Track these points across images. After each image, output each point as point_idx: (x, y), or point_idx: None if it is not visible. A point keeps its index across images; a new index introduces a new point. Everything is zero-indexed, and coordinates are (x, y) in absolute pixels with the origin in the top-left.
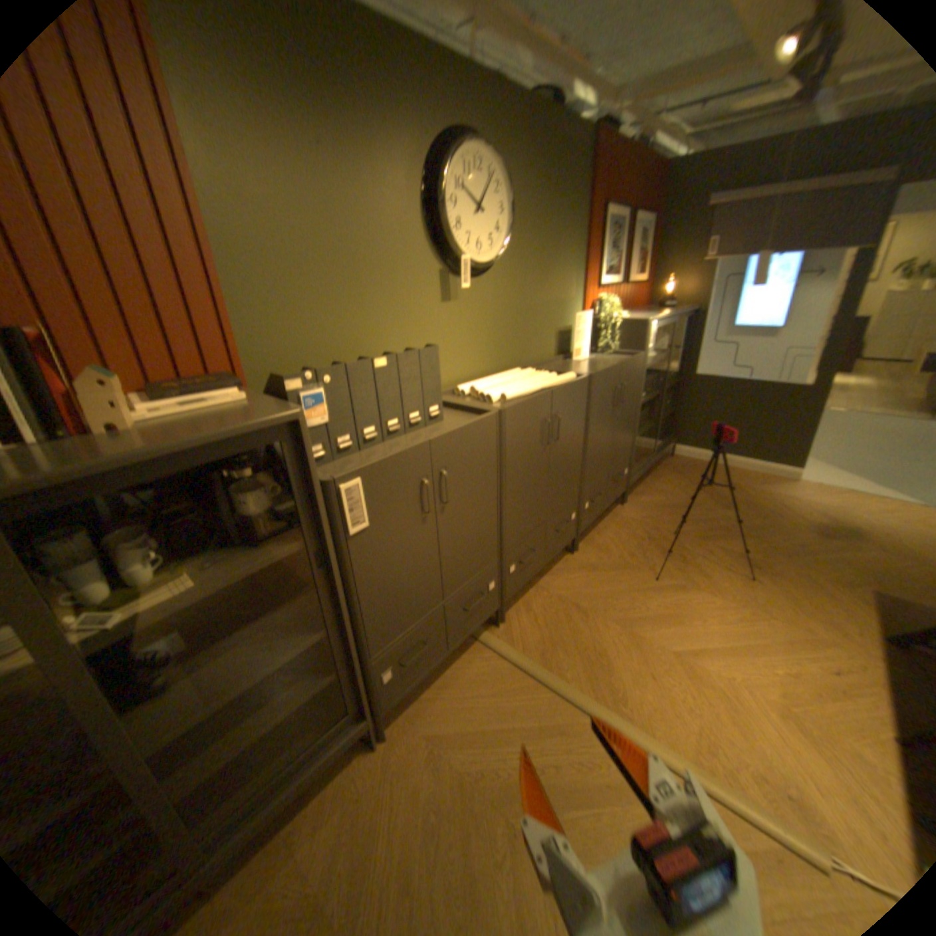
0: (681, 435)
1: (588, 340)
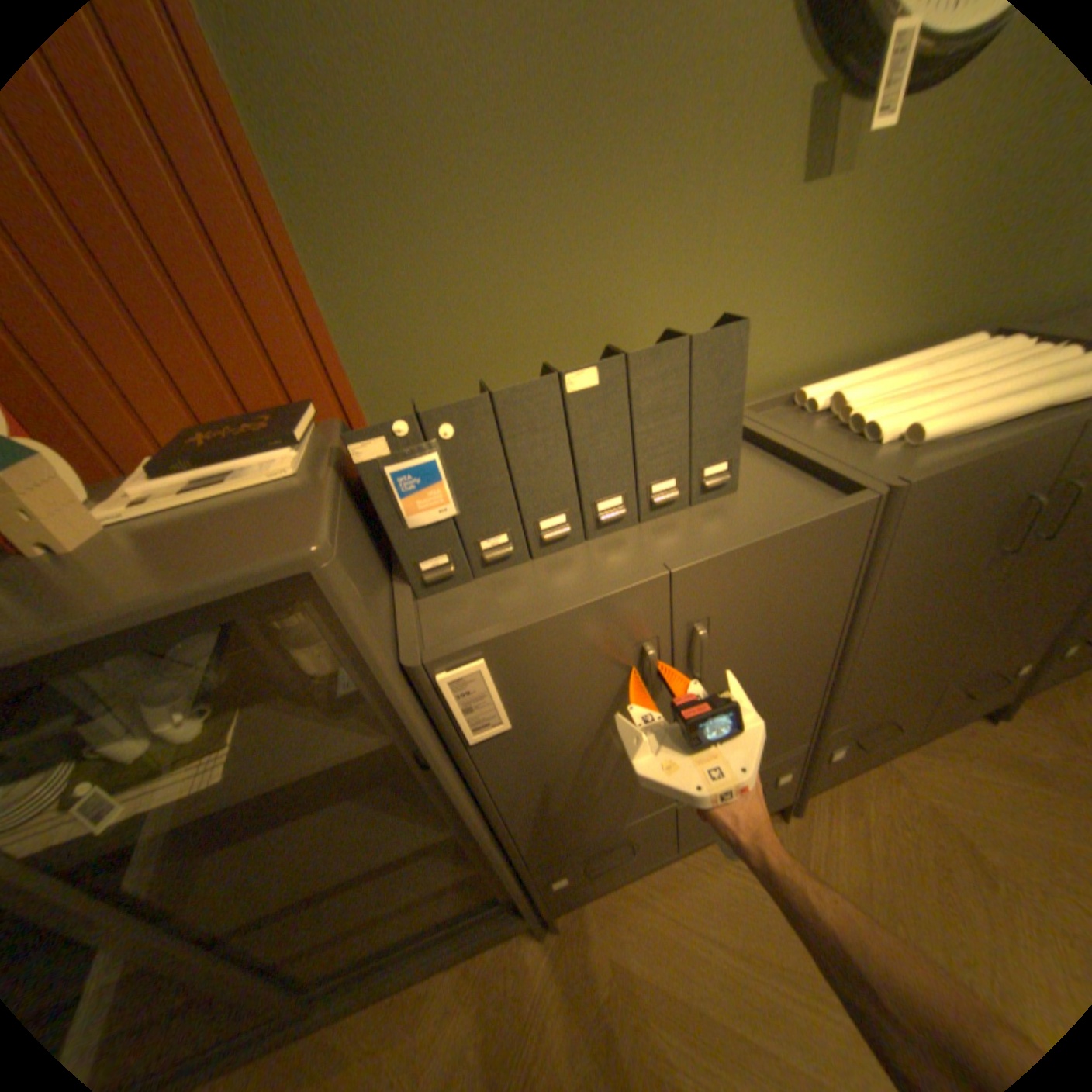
0: None
1: None
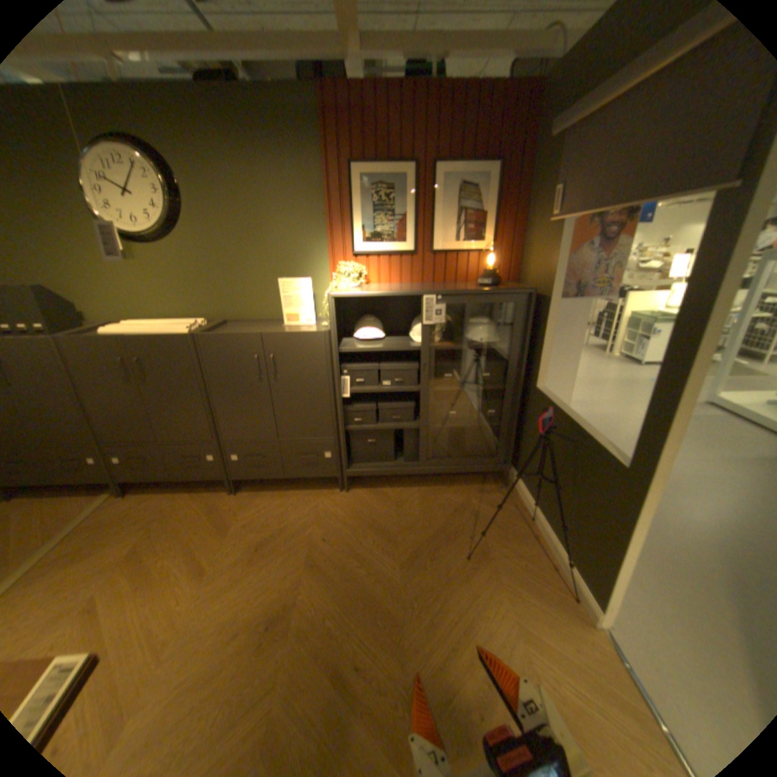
0: (521, 465)
1: (312, 308)
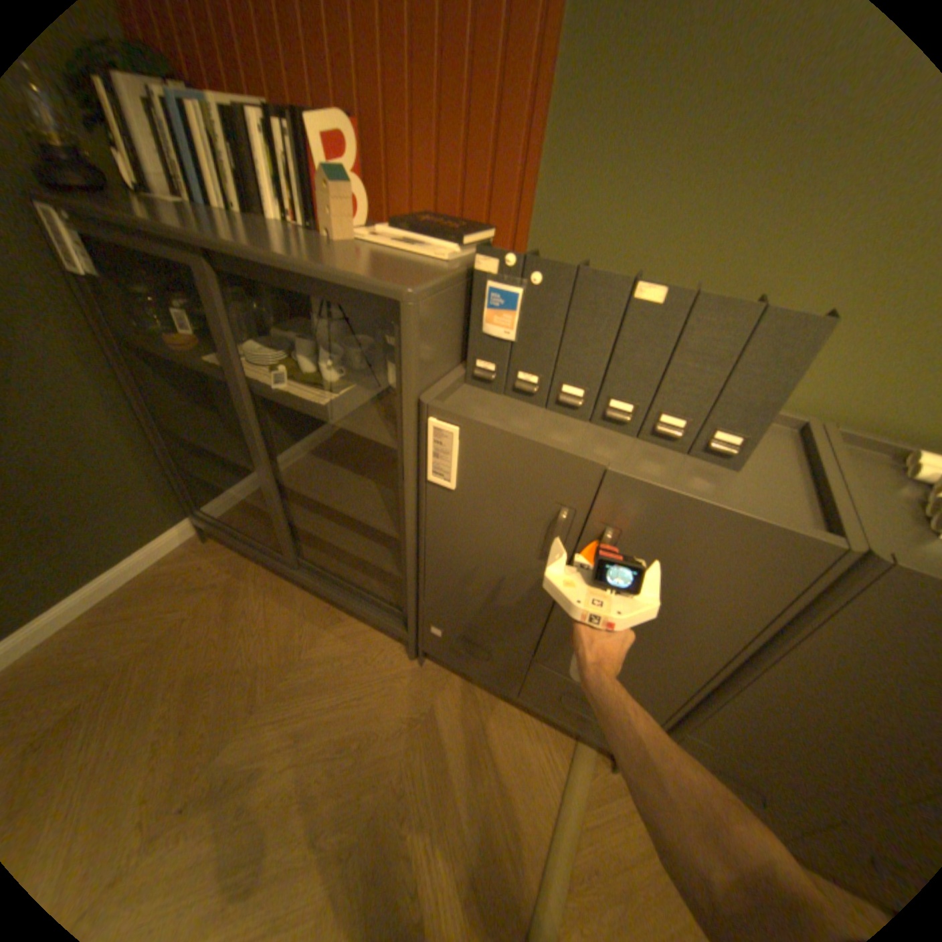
0: None
1: None
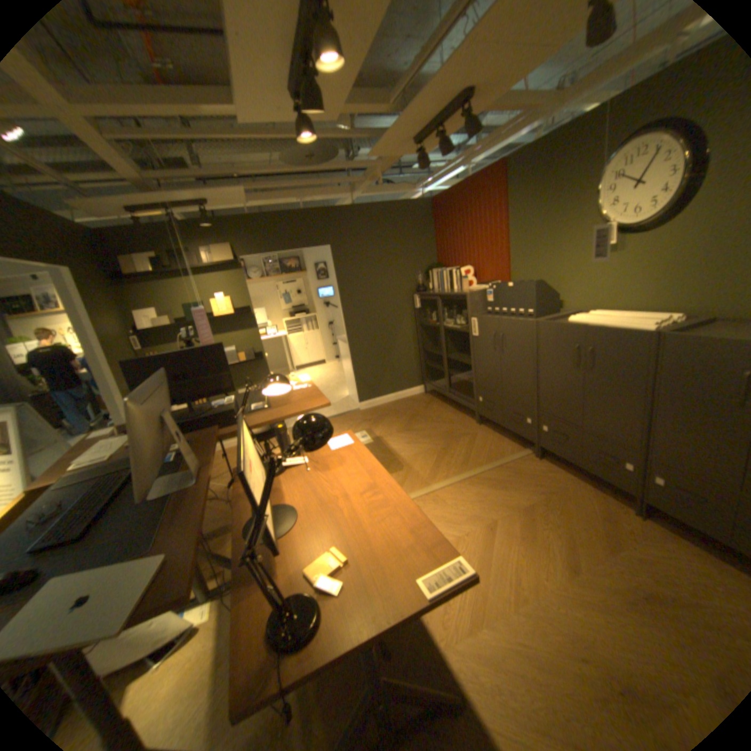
0: None
1: None
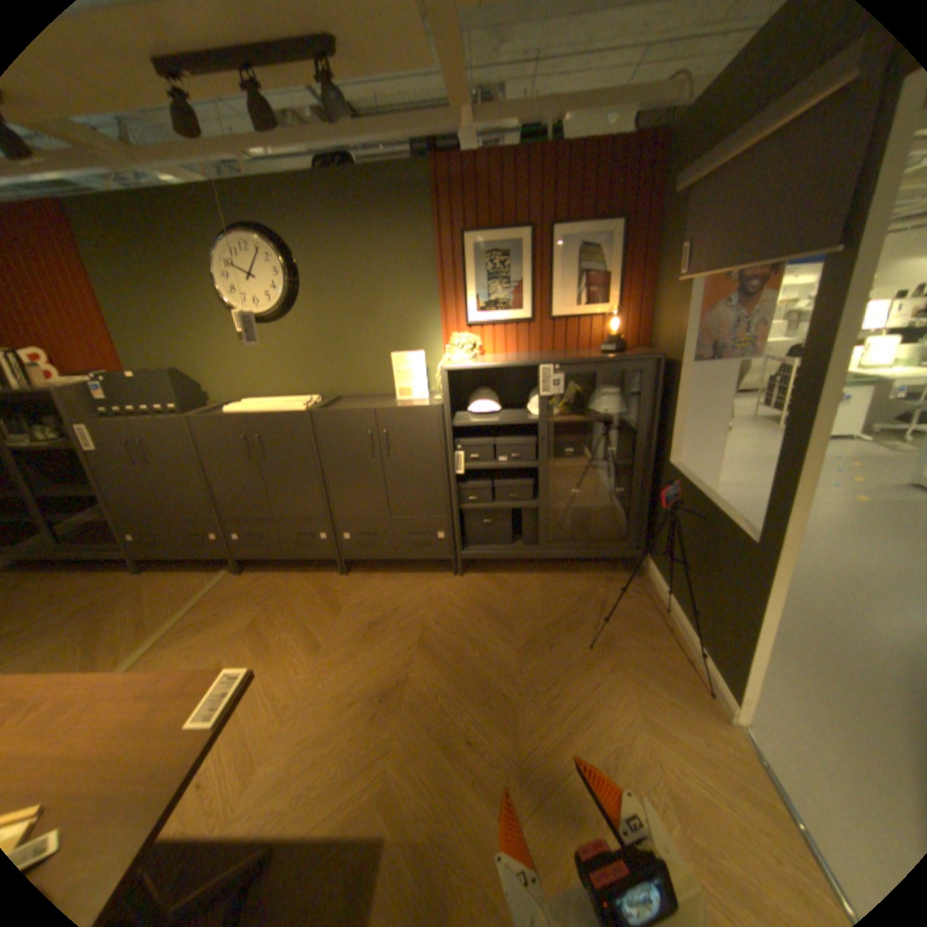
0: (656, 551)
1: (425, 382)
